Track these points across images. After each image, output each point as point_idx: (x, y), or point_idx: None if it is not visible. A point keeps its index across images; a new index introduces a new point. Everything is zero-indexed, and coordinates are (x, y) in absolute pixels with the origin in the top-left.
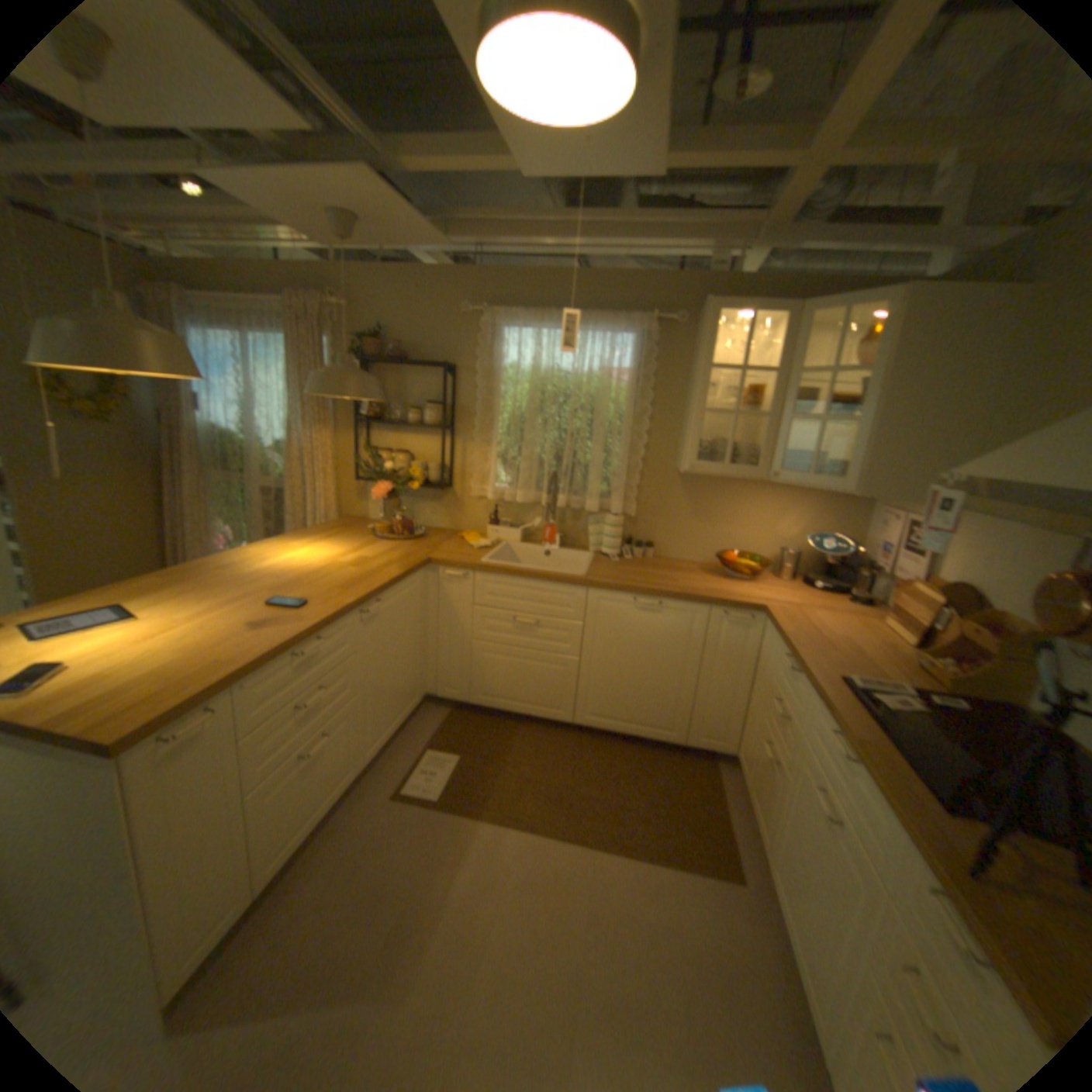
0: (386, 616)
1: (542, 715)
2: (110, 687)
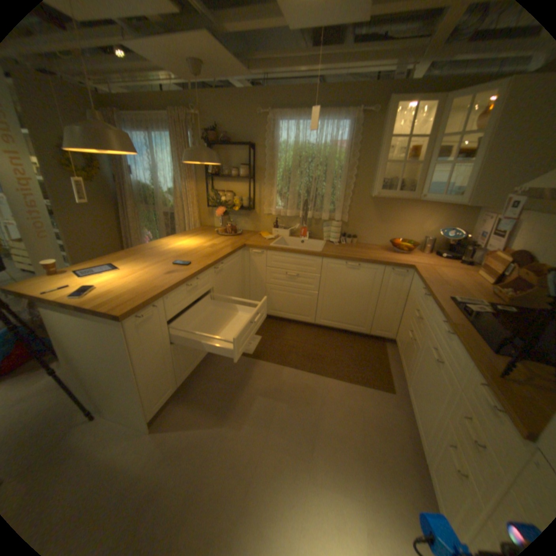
0: (225, 270)
1: (299, 319)
2: (113, 295)
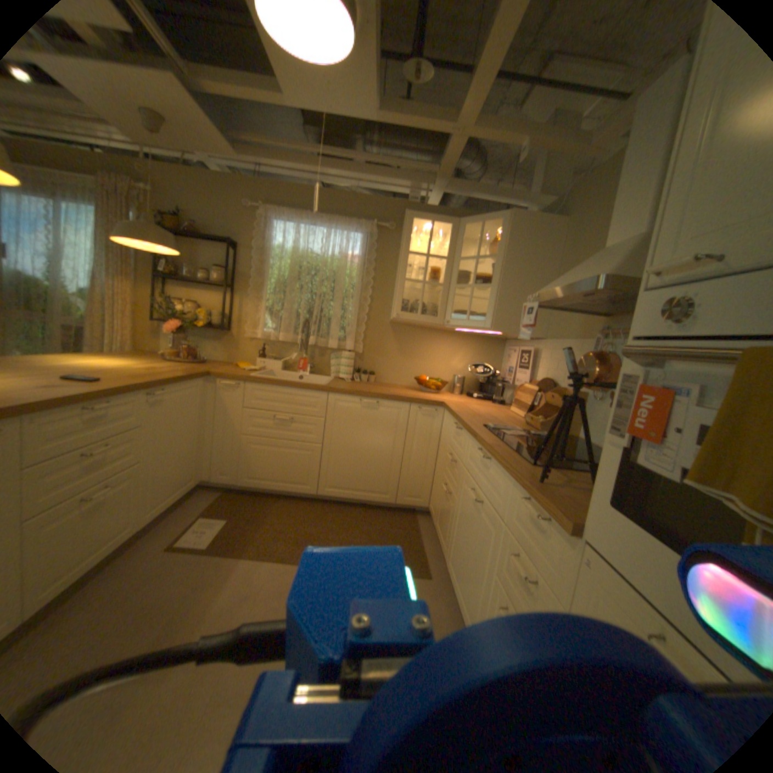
0: (169, 404)
1: (293, 489)
2: None
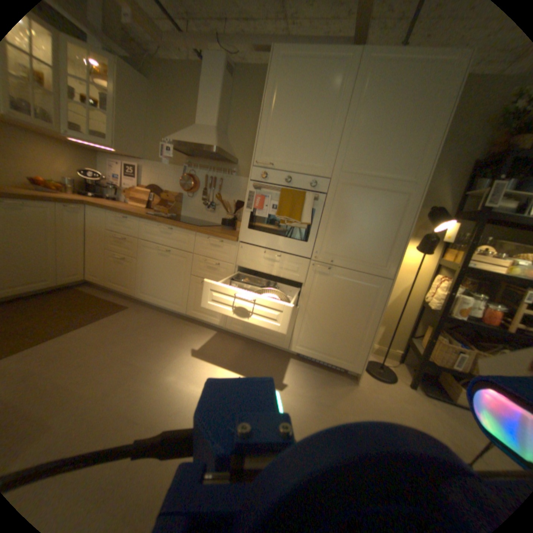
0: None
1: None
2: None
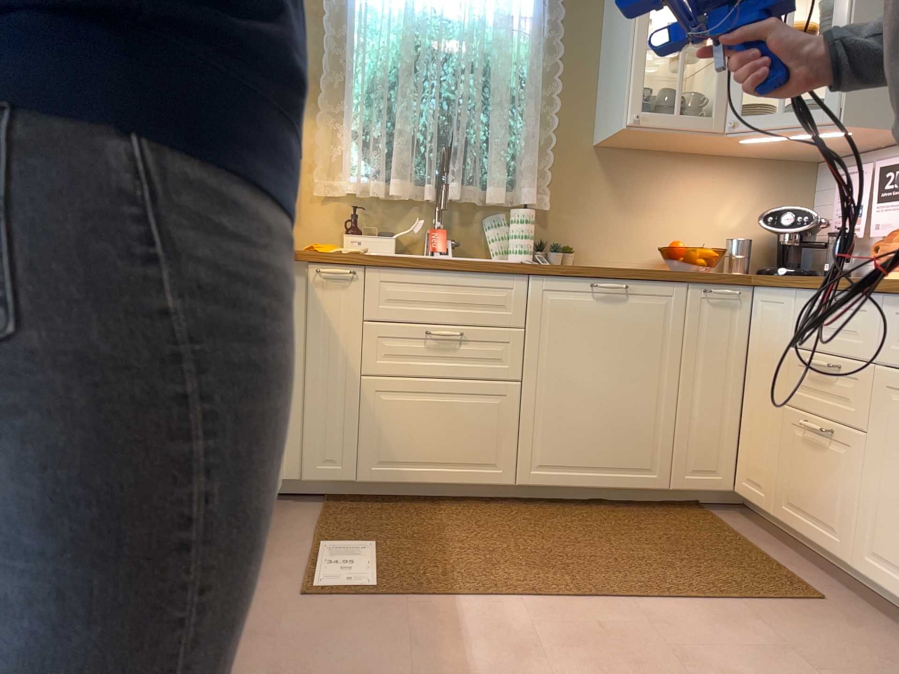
0: None
1: (470, 477)
2: None
